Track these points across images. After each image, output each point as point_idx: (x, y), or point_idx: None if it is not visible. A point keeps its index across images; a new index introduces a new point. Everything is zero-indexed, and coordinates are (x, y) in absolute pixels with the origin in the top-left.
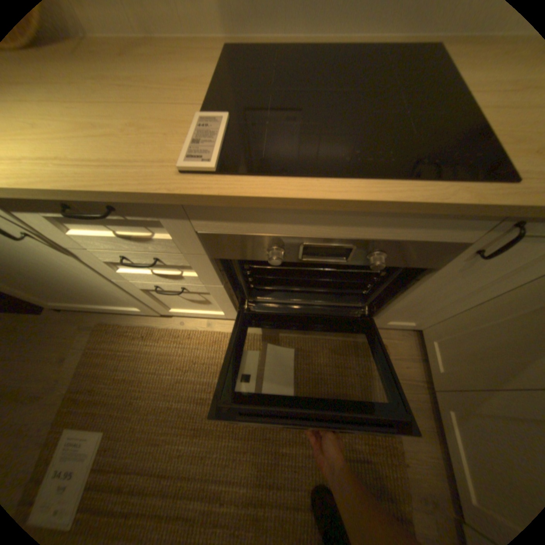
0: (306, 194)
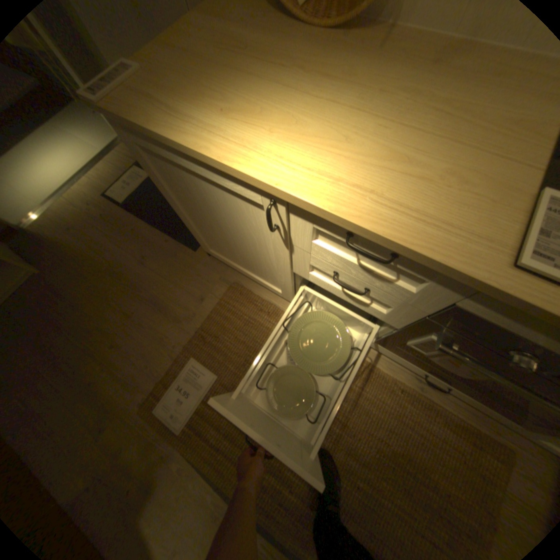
0: None
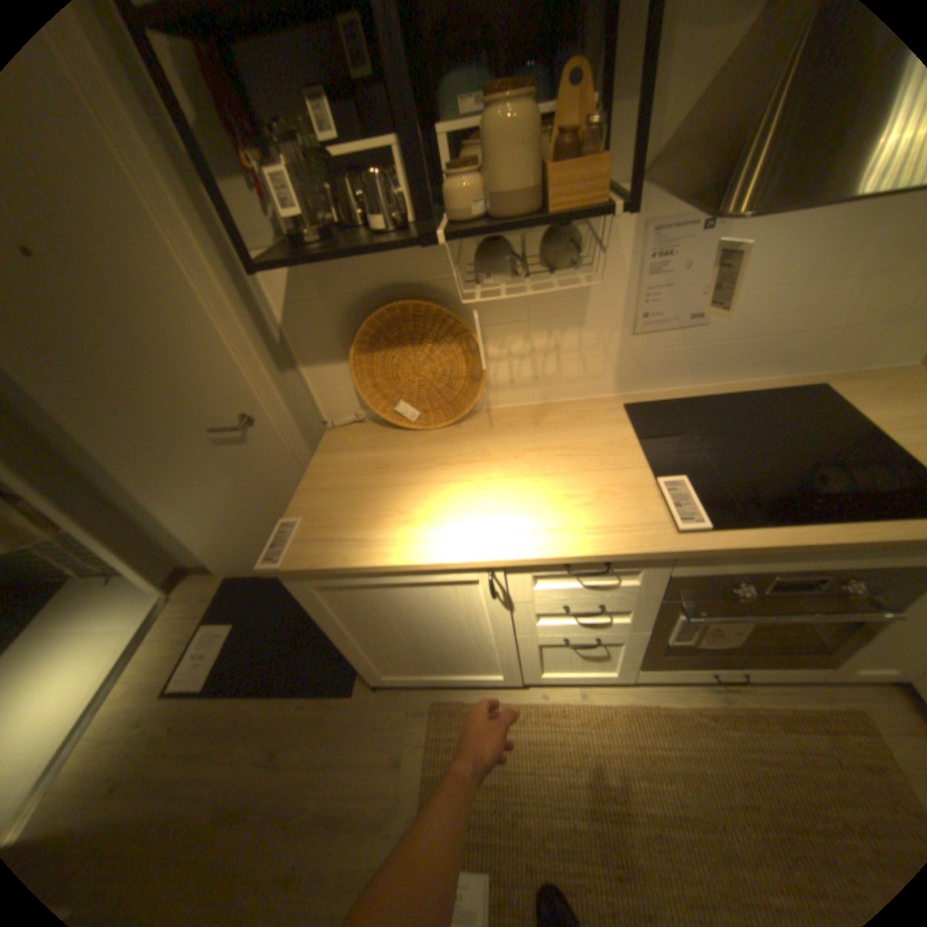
0: (798, 541)
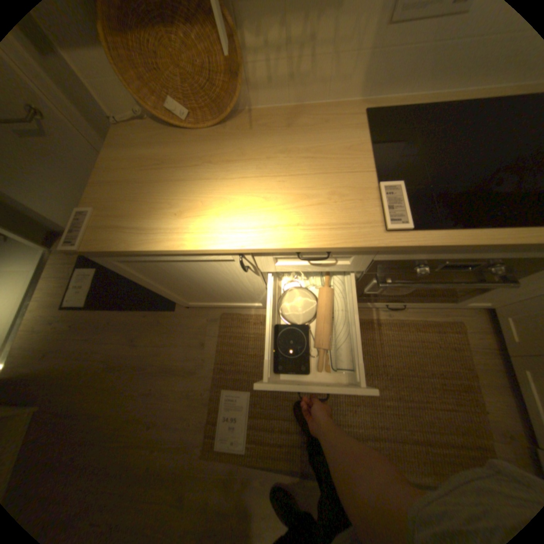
0: (476, 241)
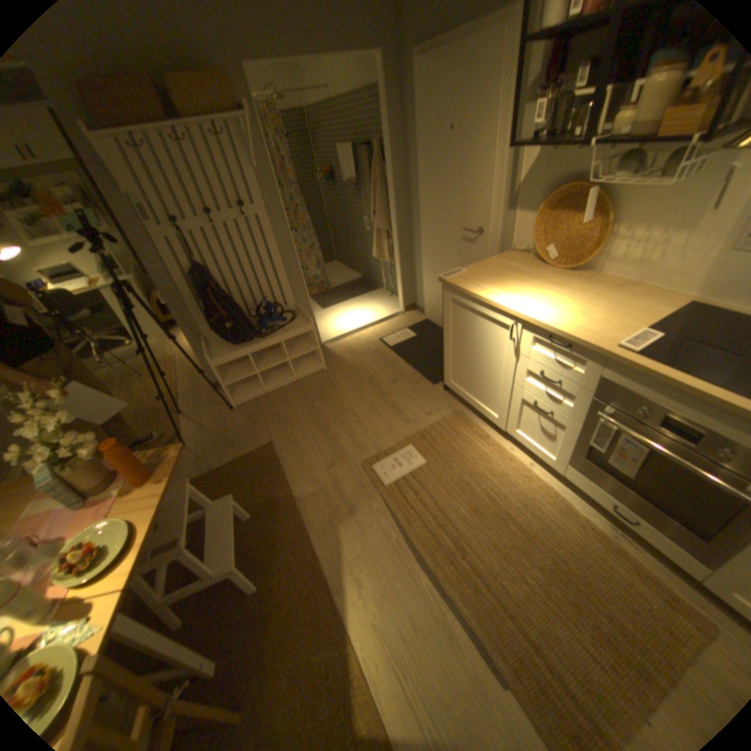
0: (681, 380)
